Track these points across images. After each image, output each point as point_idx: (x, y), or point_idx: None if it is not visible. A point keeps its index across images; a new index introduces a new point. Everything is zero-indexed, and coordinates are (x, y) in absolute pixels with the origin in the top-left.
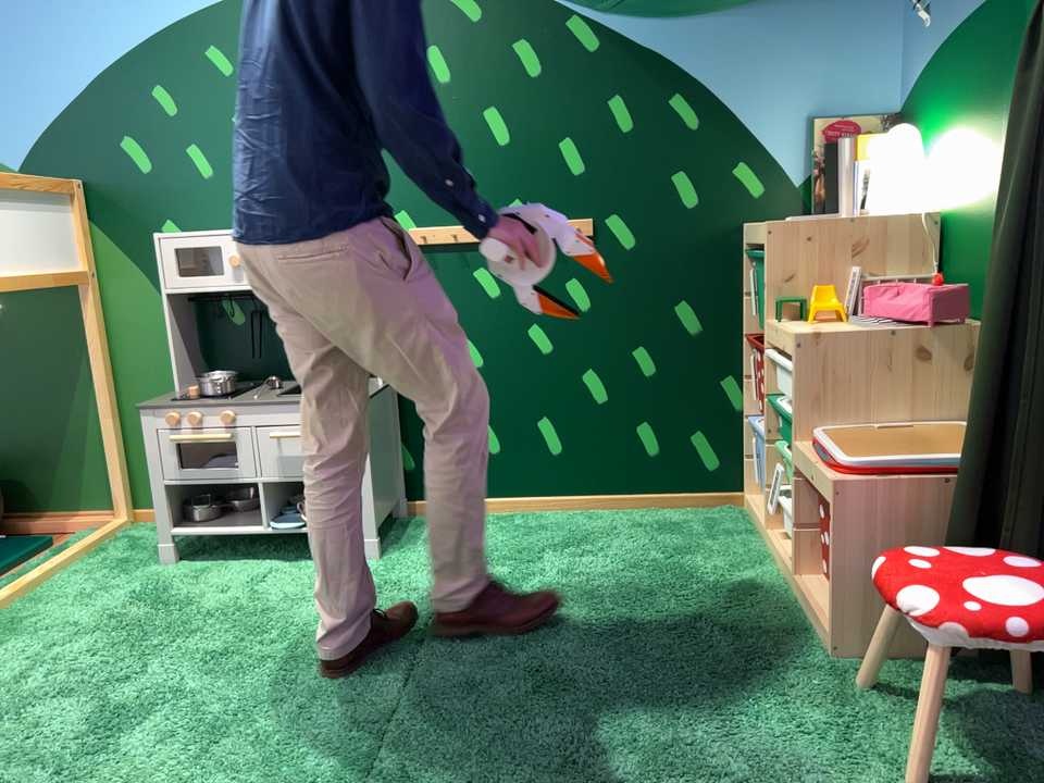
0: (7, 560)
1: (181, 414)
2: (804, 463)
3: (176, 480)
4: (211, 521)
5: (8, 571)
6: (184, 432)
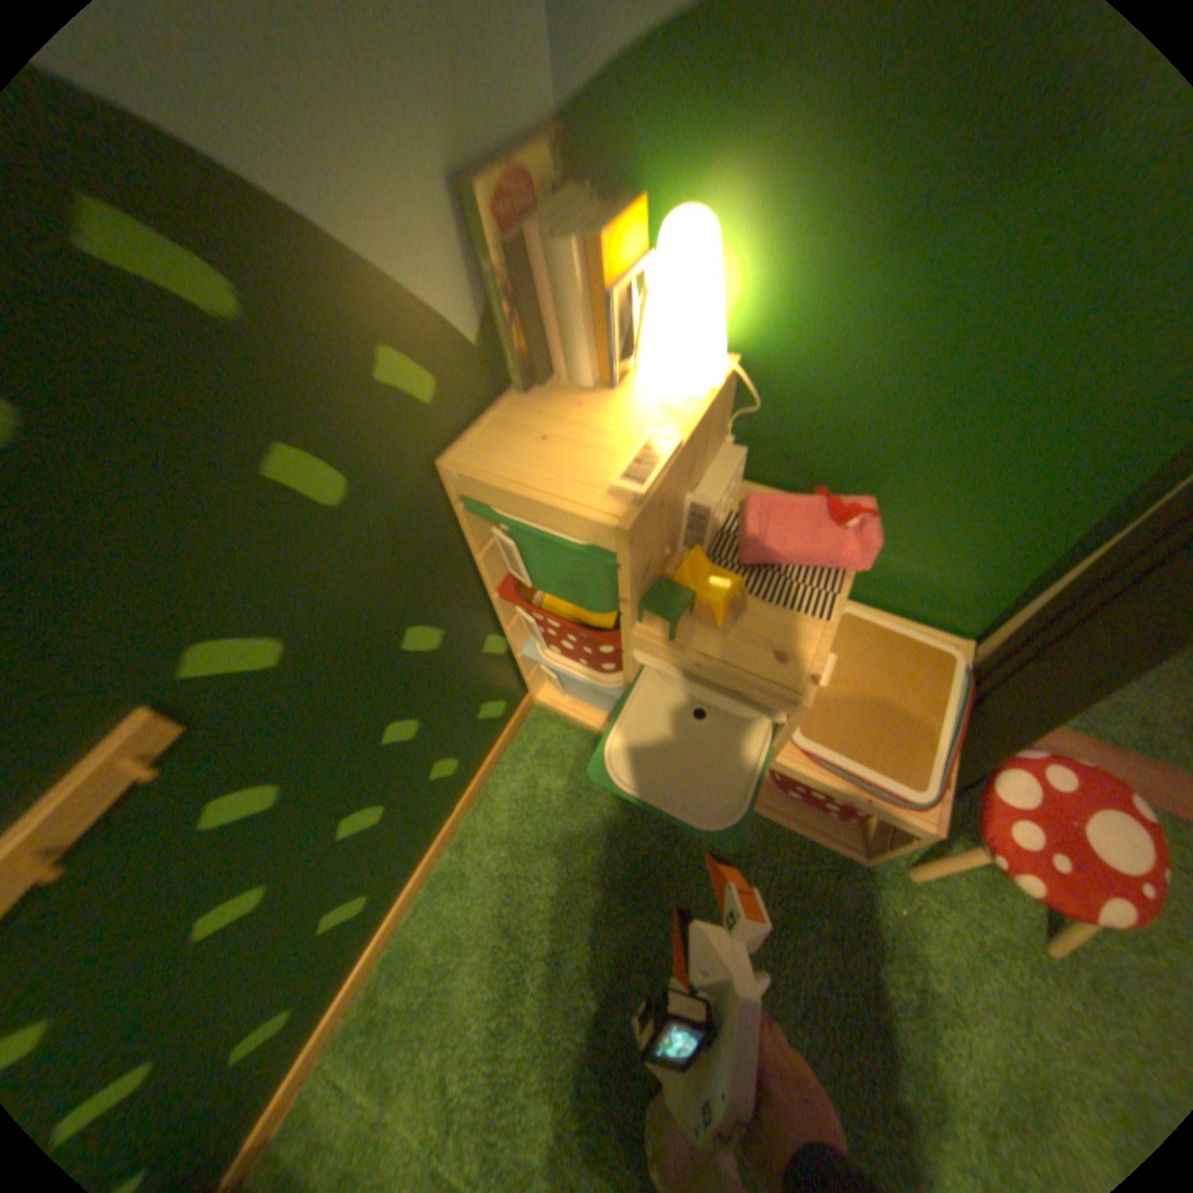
0: None
1: None
2: (807, 779)
3: None
4: None
5: None
6: None
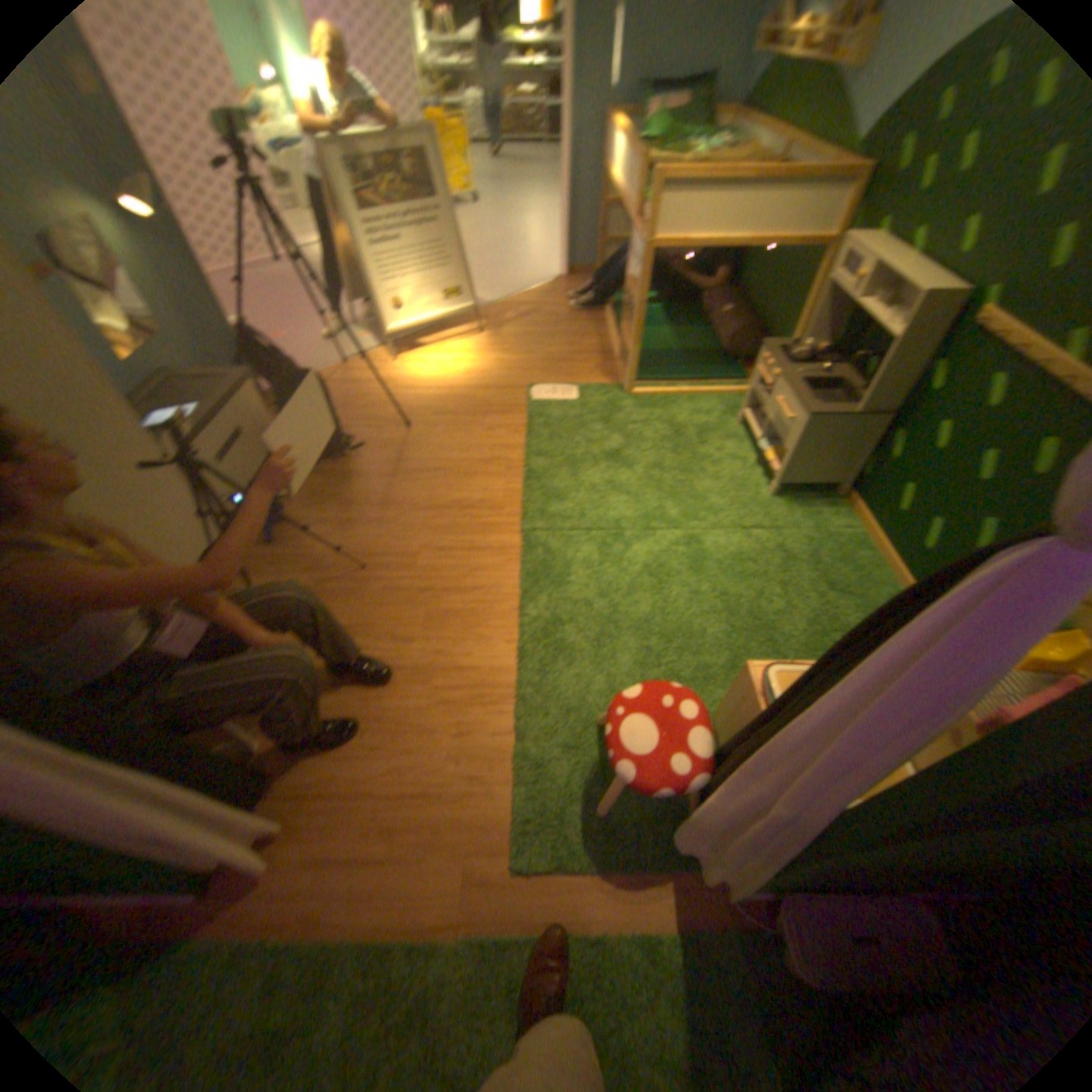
0: (719, 377)
1: (766, 359)
2: None
3: (751, 390)
4: (760, 420)
5: (713, 382)
6: (763, 369)
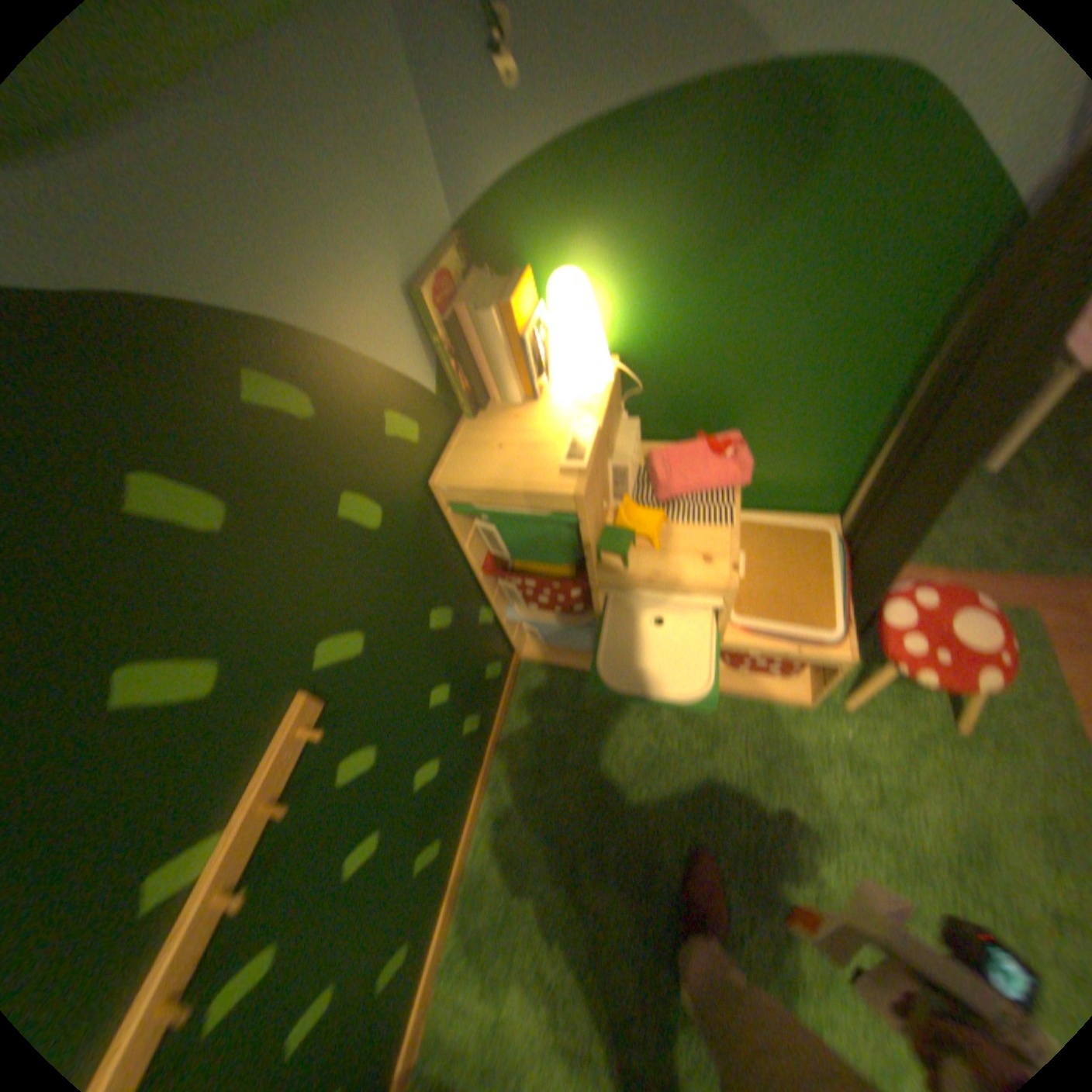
0: None
1: None
2: (749, 649)
3: None
4: None
5: None
6: None
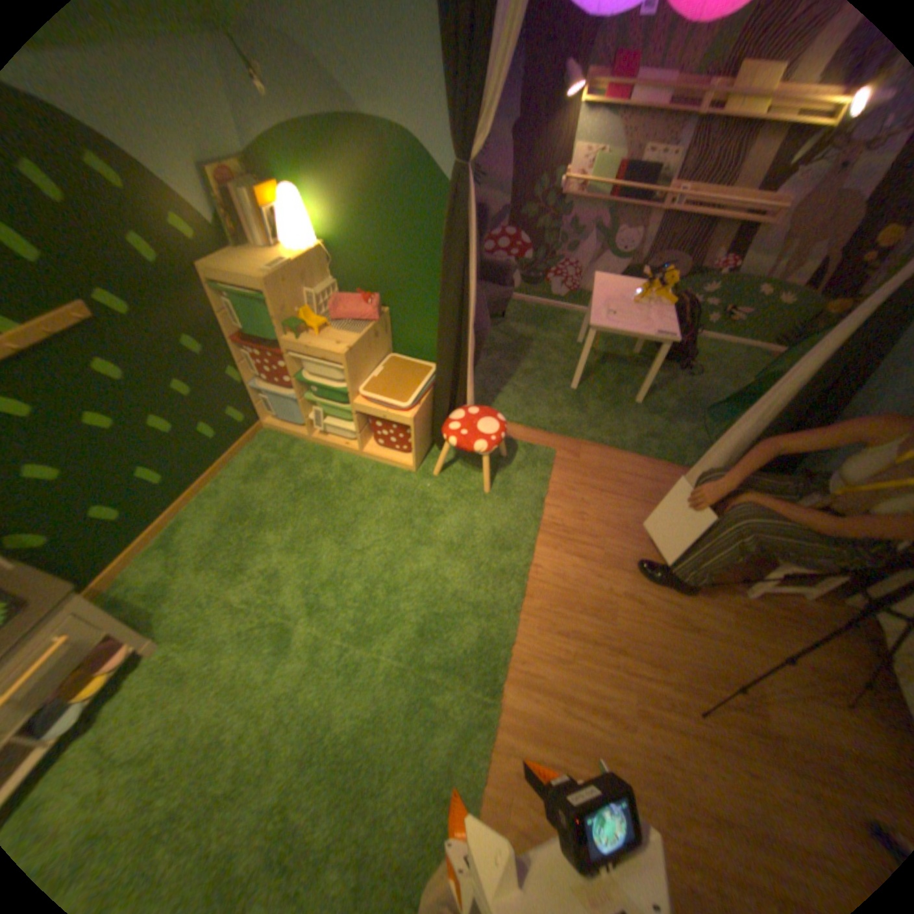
0: None
1: None
2: (367, 411)
3: None
4: None
5: None
6: None
